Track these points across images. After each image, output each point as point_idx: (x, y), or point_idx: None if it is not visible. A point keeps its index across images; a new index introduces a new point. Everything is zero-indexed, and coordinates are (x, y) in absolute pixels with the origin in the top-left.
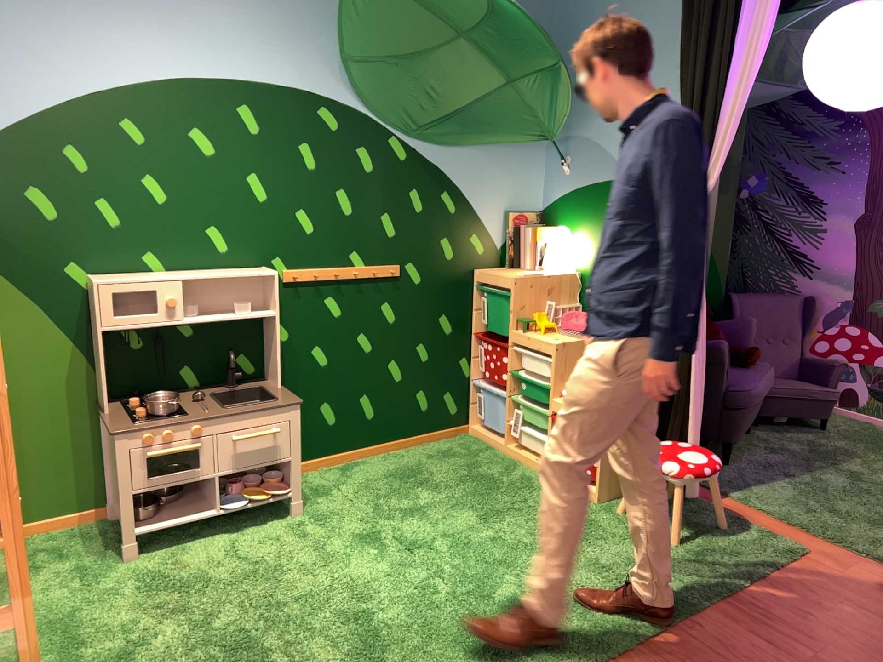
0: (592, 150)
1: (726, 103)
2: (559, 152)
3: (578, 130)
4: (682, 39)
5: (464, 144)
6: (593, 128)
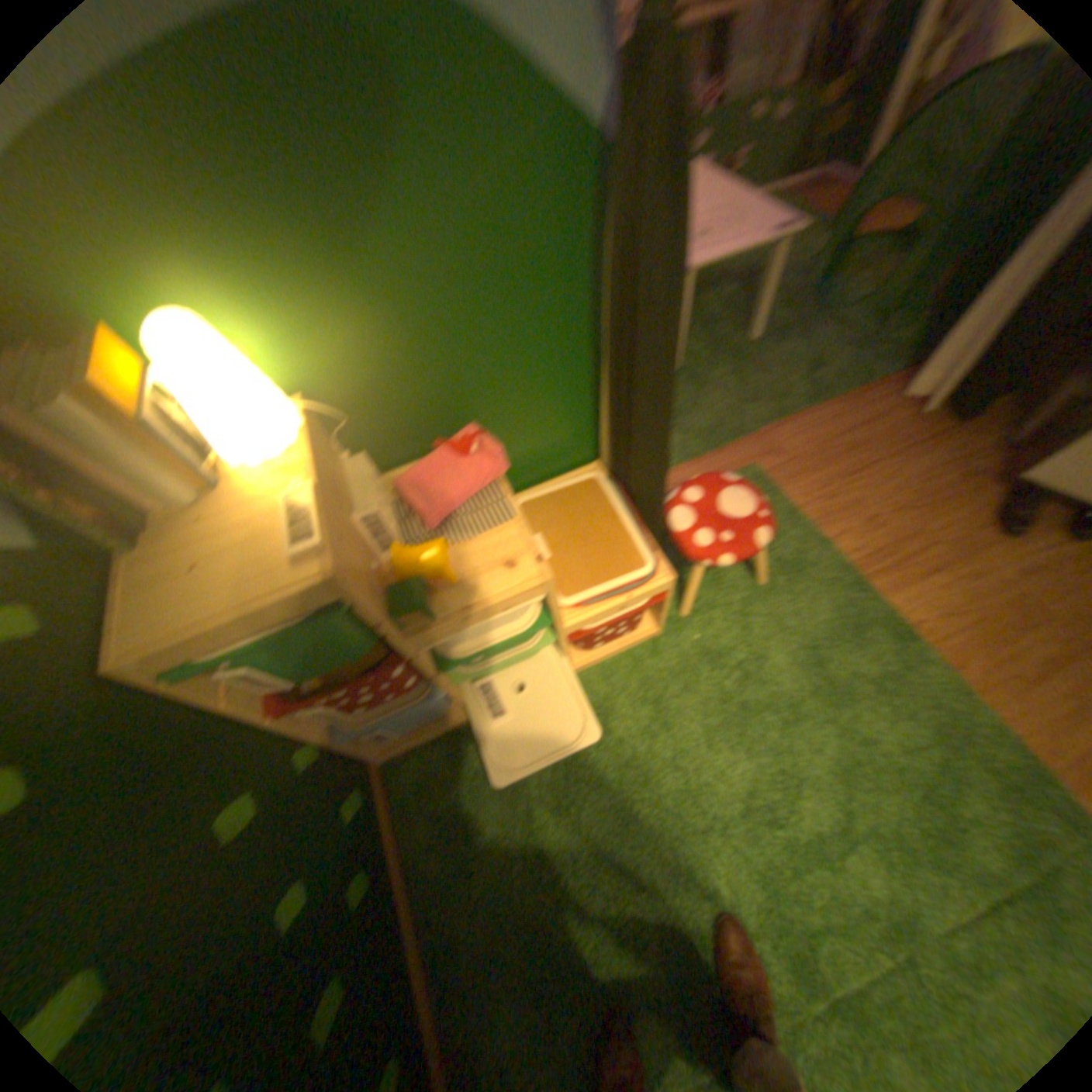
0: None
1: None
2: None
3: None
4: None
5: None
6: None
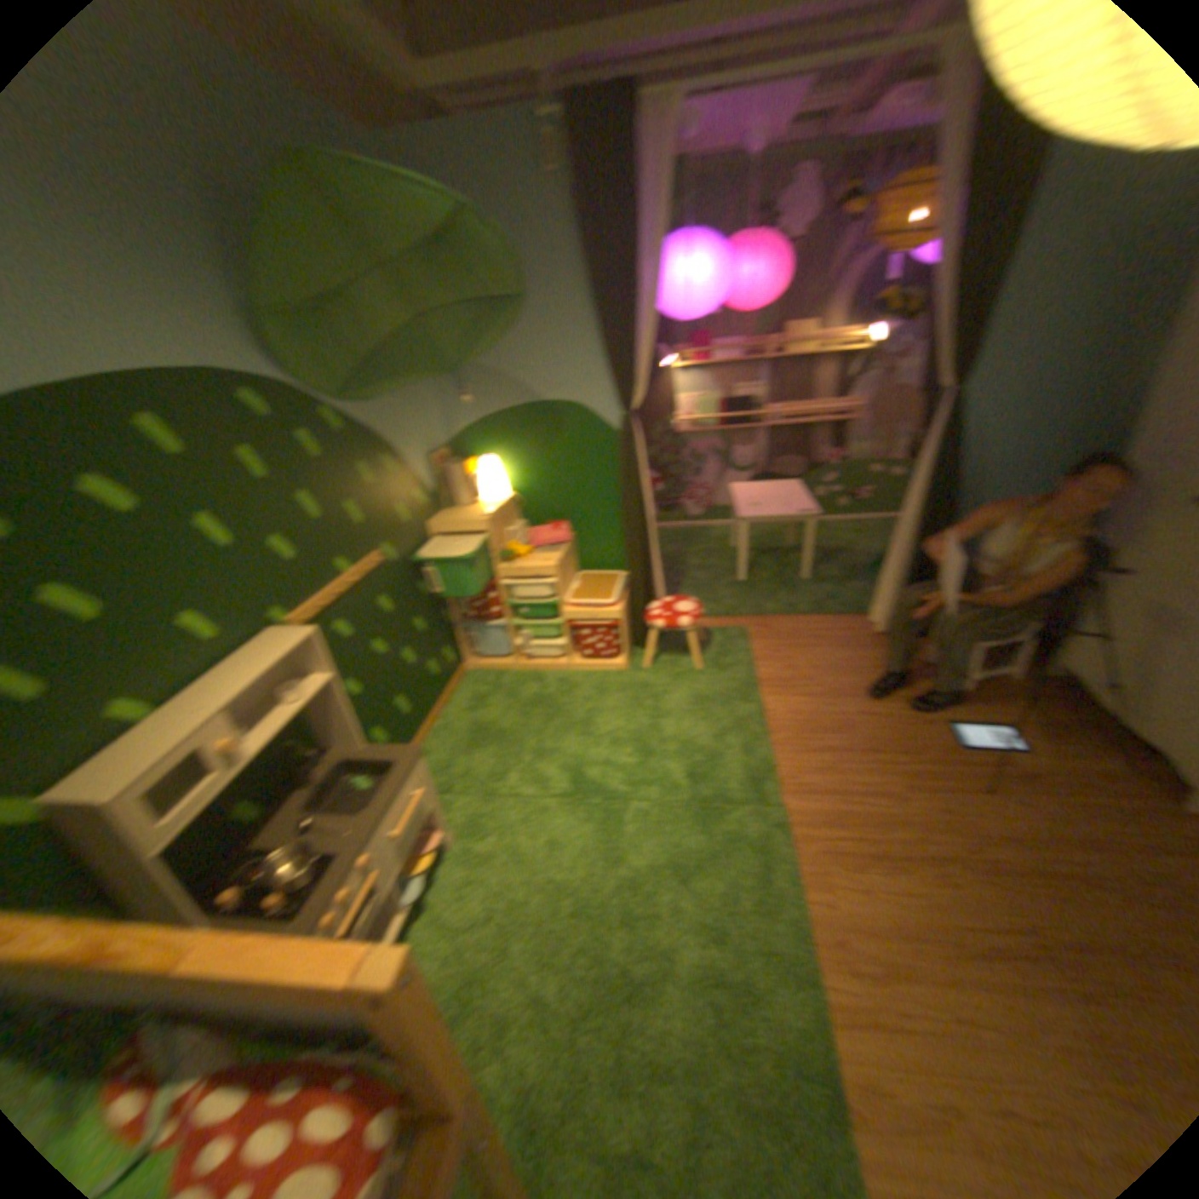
0: (495, 378)
1: (640, 328)
2: (462, 385)
3: (471, 359)
4: (594, 267)
5: (385, 395)
6: (491, 356)
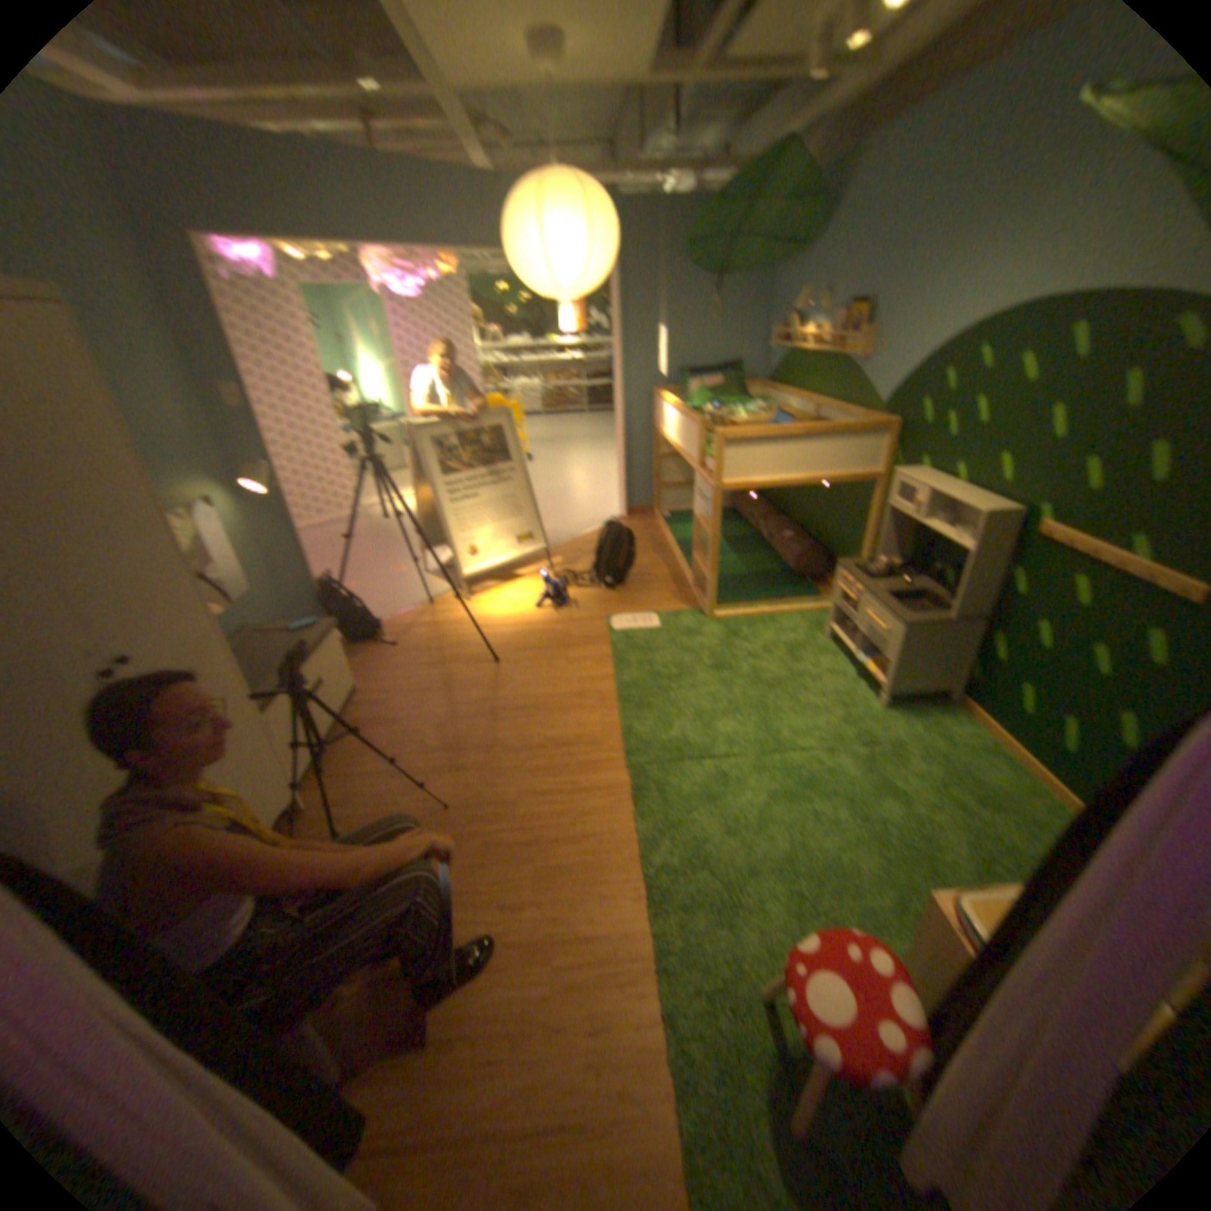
0: None
1: None
2: None
3: None
4: None
5: None
6: None
